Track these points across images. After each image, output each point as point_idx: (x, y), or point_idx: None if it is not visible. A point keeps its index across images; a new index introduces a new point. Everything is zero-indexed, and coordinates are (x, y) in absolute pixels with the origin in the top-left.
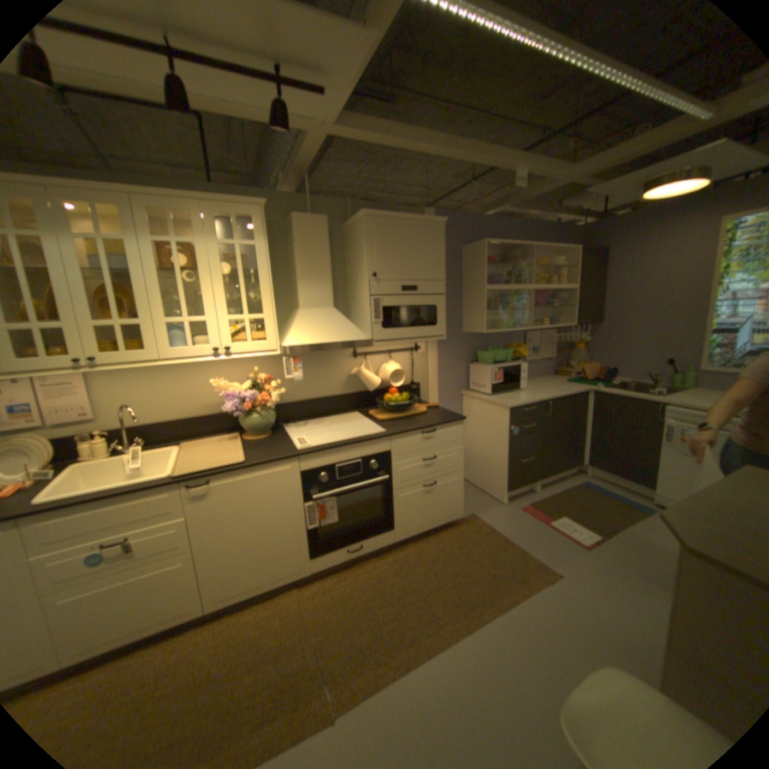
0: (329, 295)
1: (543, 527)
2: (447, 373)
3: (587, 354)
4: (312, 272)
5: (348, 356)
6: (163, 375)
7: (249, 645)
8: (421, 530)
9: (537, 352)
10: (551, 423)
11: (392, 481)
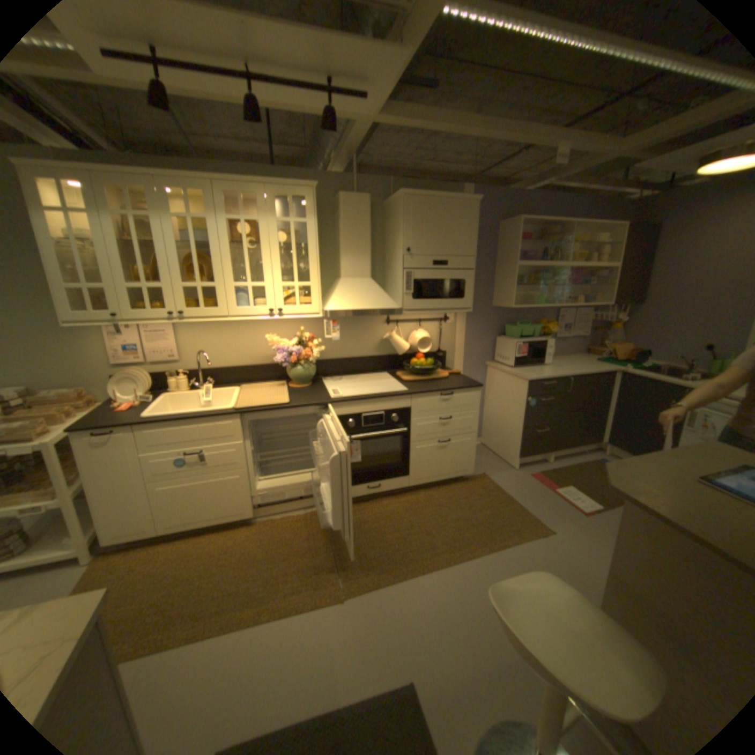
0: (368, 267)
1: (548, 492)
2: (474, 344)
3: (624, 334)
4: (354, 246)
5: (381, 322)
6: (230, 329)
7: (286, 543)
8: (433, 479)
9: (569, 329)
10: (571, 399)
11: (410, 433)
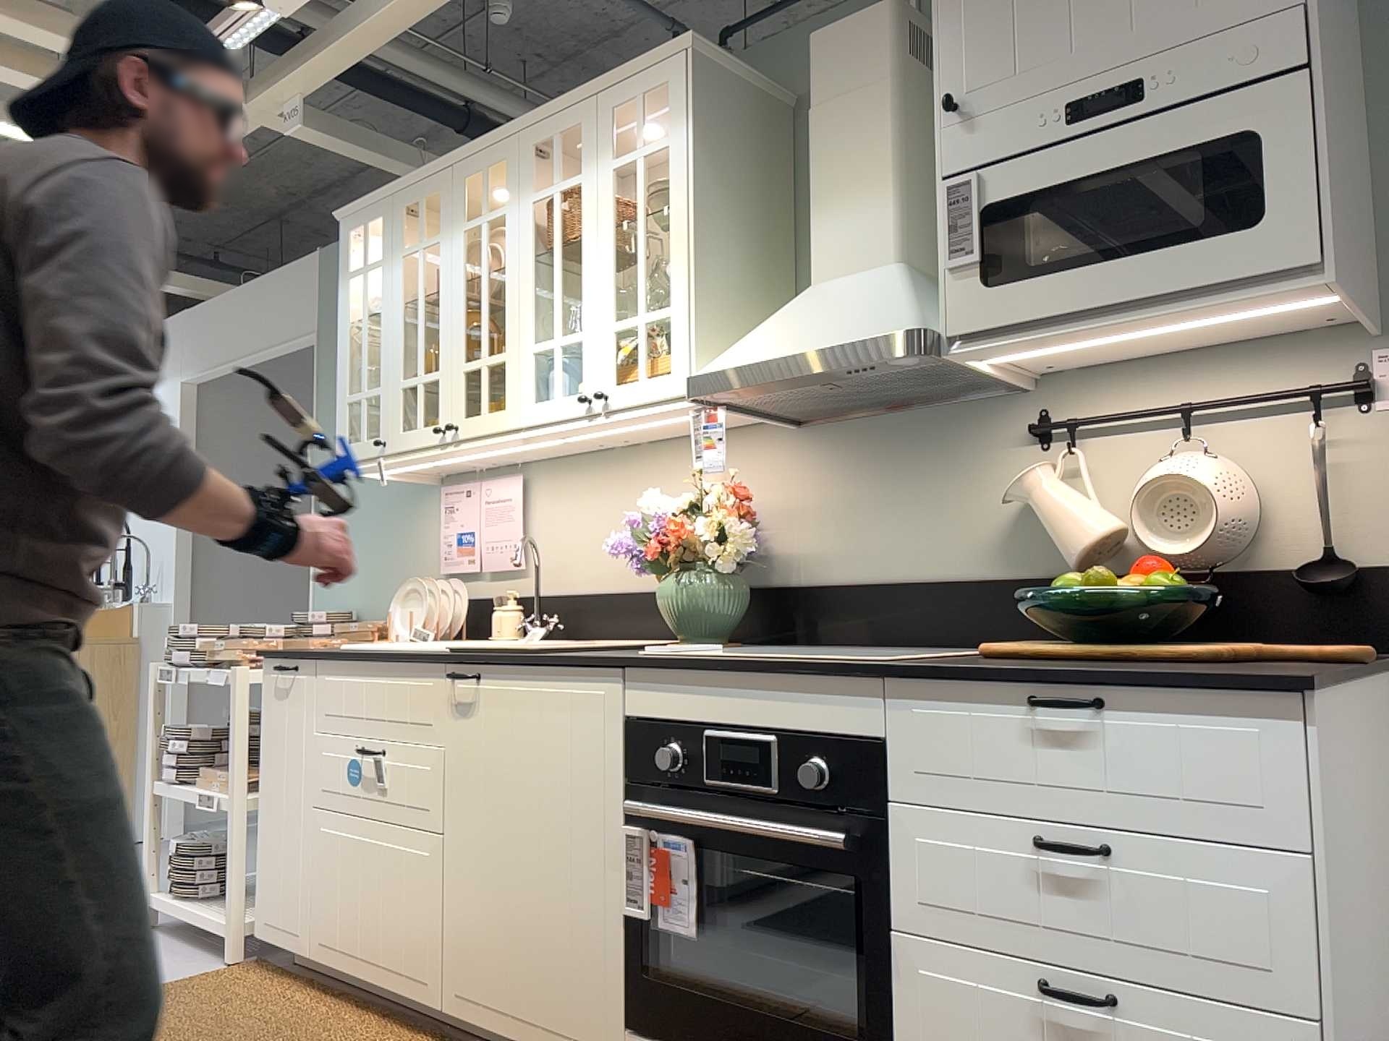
0: (885, 226)
1: None
2: None
3: None
4: (841, 173)
5: (1015, 436)
6: (610, 489)
7: None
8: None
9: None
10: None
11: (893, 880)
